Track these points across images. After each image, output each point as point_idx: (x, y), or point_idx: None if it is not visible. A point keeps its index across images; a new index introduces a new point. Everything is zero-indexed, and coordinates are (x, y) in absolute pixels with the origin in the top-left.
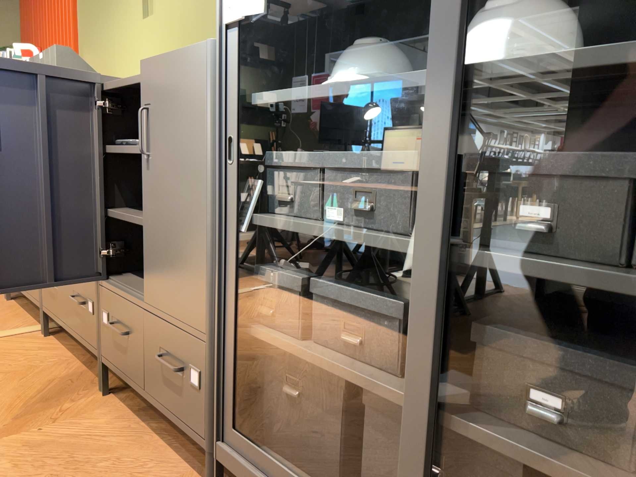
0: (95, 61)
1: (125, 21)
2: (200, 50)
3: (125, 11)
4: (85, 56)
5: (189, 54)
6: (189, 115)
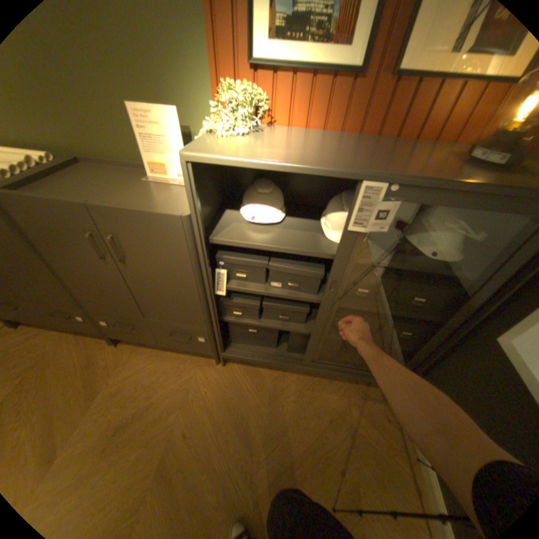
0: None
1: None
2: (173, 220)
3: None
4: None
5: (160, 218)
6: (169, 249)
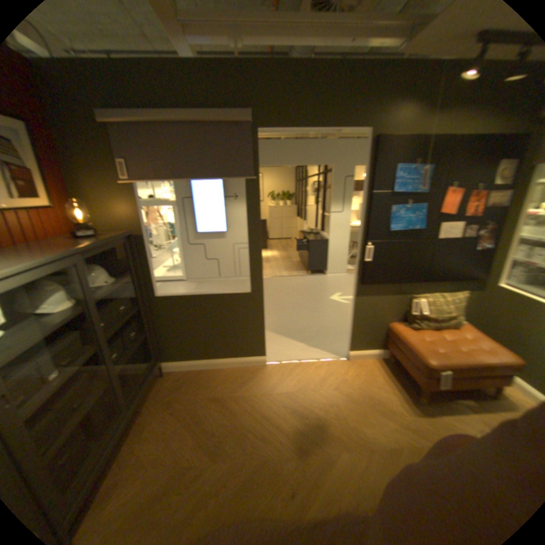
0: None
1: None
2: None
3: None
4: None
5: None
6: None
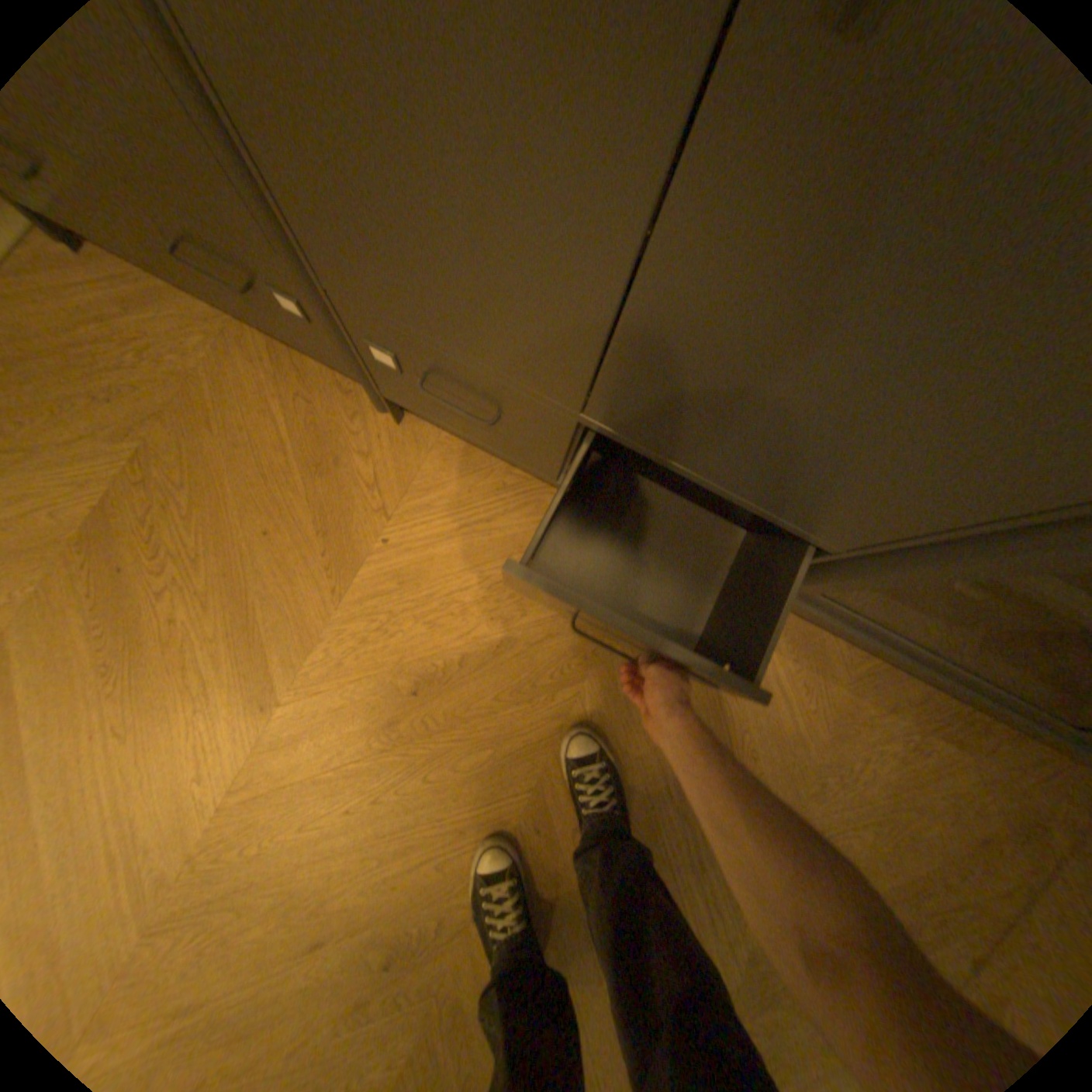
0: None
1: None
2: None
3: None
4: None
5: None
6: None
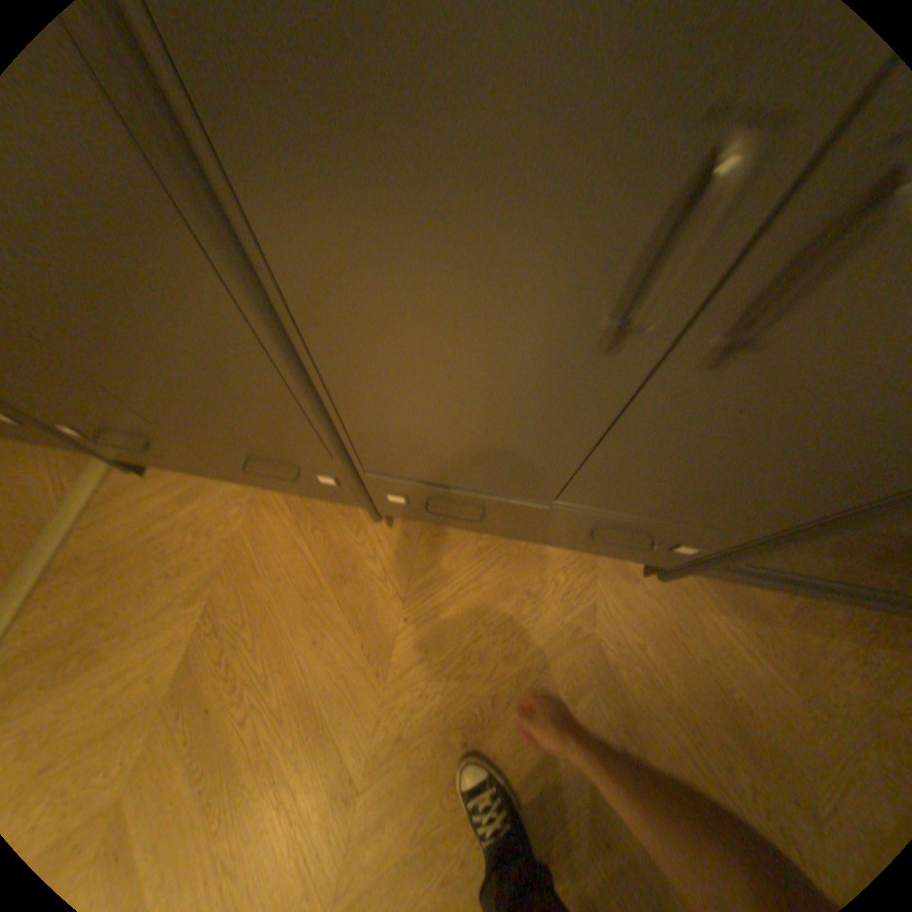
0: None
1: None
2: None
3: None
4: None
5: None
6: None
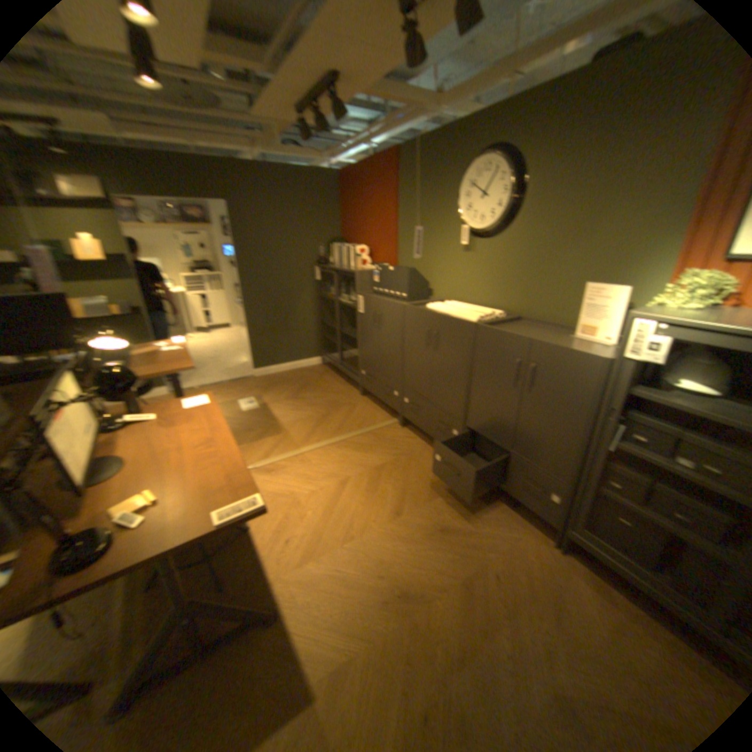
0: (412, 262)
1: (445, 246)
2: (596, 360)
3: (445, 240)
4: (403, 256)
5: (584, 357)
6: (577, 385)
